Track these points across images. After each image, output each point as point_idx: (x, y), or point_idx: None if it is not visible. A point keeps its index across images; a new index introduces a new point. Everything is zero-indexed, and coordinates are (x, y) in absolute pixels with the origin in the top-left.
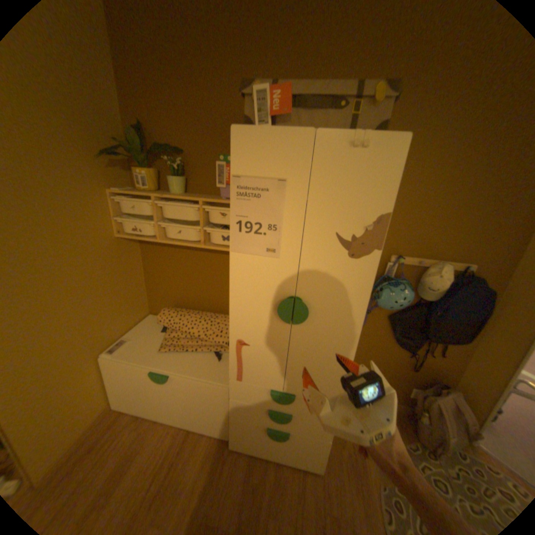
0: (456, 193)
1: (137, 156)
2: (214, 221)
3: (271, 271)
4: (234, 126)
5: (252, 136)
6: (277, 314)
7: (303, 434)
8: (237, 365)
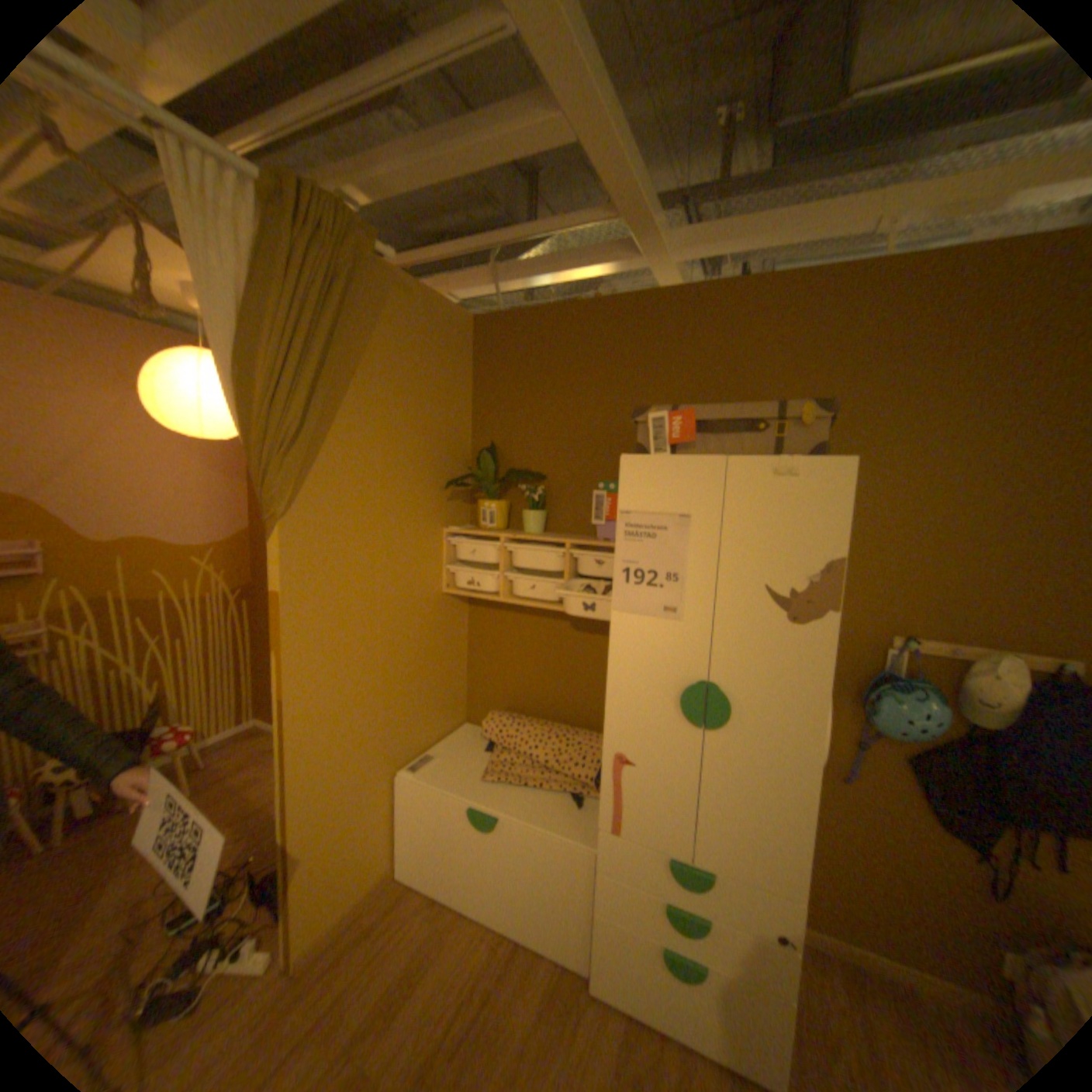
0: (999, 529)
1: (487, 486)
2: (585, 572)
3: (670, 641)
4: (623, 456)
5: (645, 466)
6: (680, 711)
7: (736, 973)
8: (614, 802)
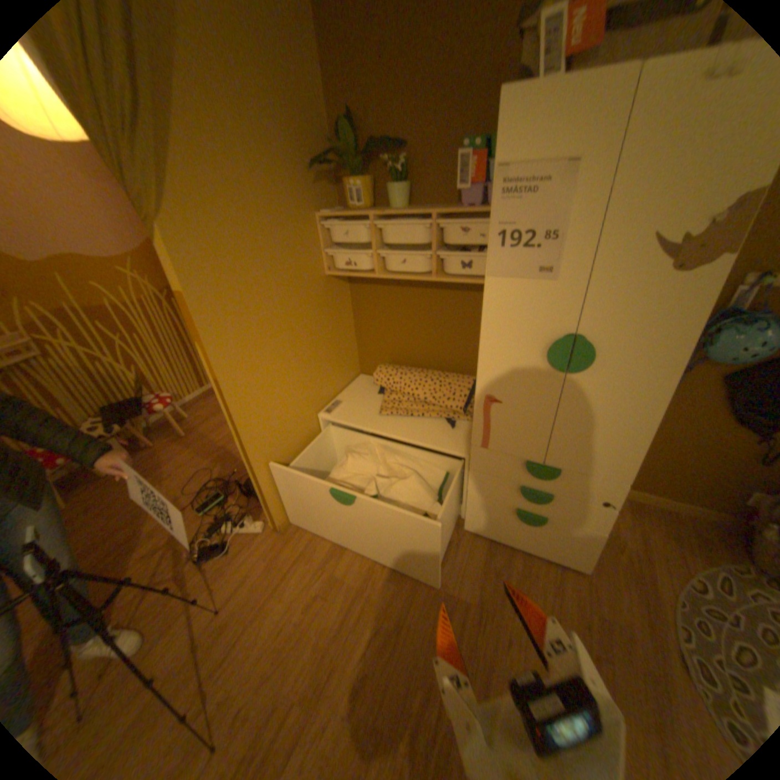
0: None
1: (349, 159)
2: (451, 240)
3: (542, 300)
4: (504, 86)
5: (531, 96)
6: (546, 359)
7: (567, 520)
8: (483, 427)
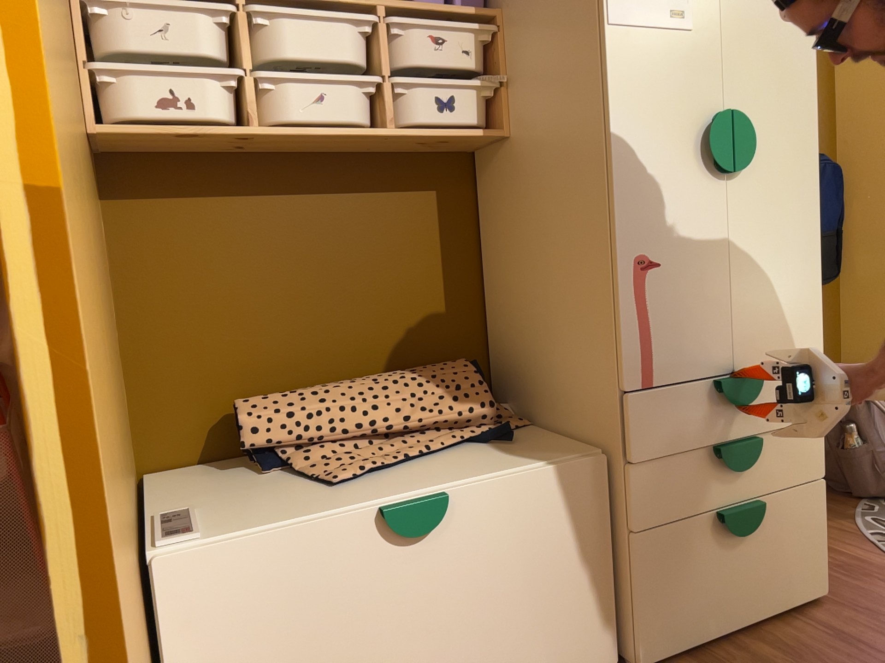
0: None
1: None
2: (421, 55)
3: (681, 61)
4: None
5: None
6: (704, 158)
7: (781, 482)
8: (642, 335)
